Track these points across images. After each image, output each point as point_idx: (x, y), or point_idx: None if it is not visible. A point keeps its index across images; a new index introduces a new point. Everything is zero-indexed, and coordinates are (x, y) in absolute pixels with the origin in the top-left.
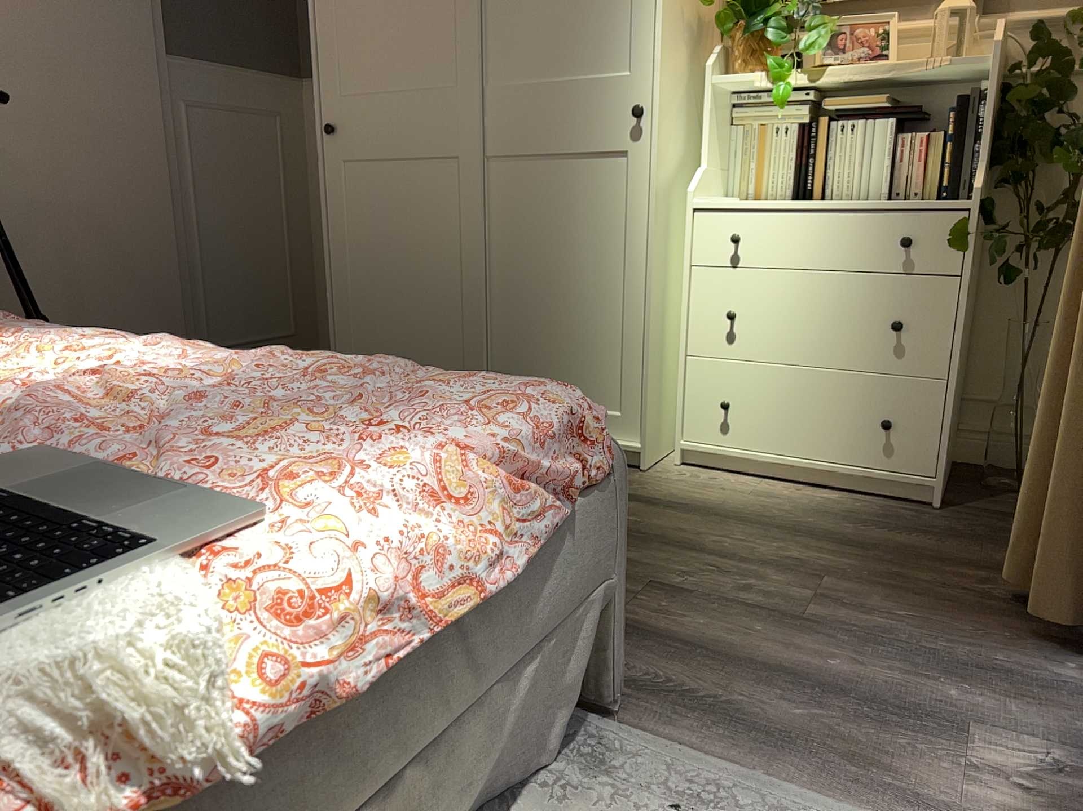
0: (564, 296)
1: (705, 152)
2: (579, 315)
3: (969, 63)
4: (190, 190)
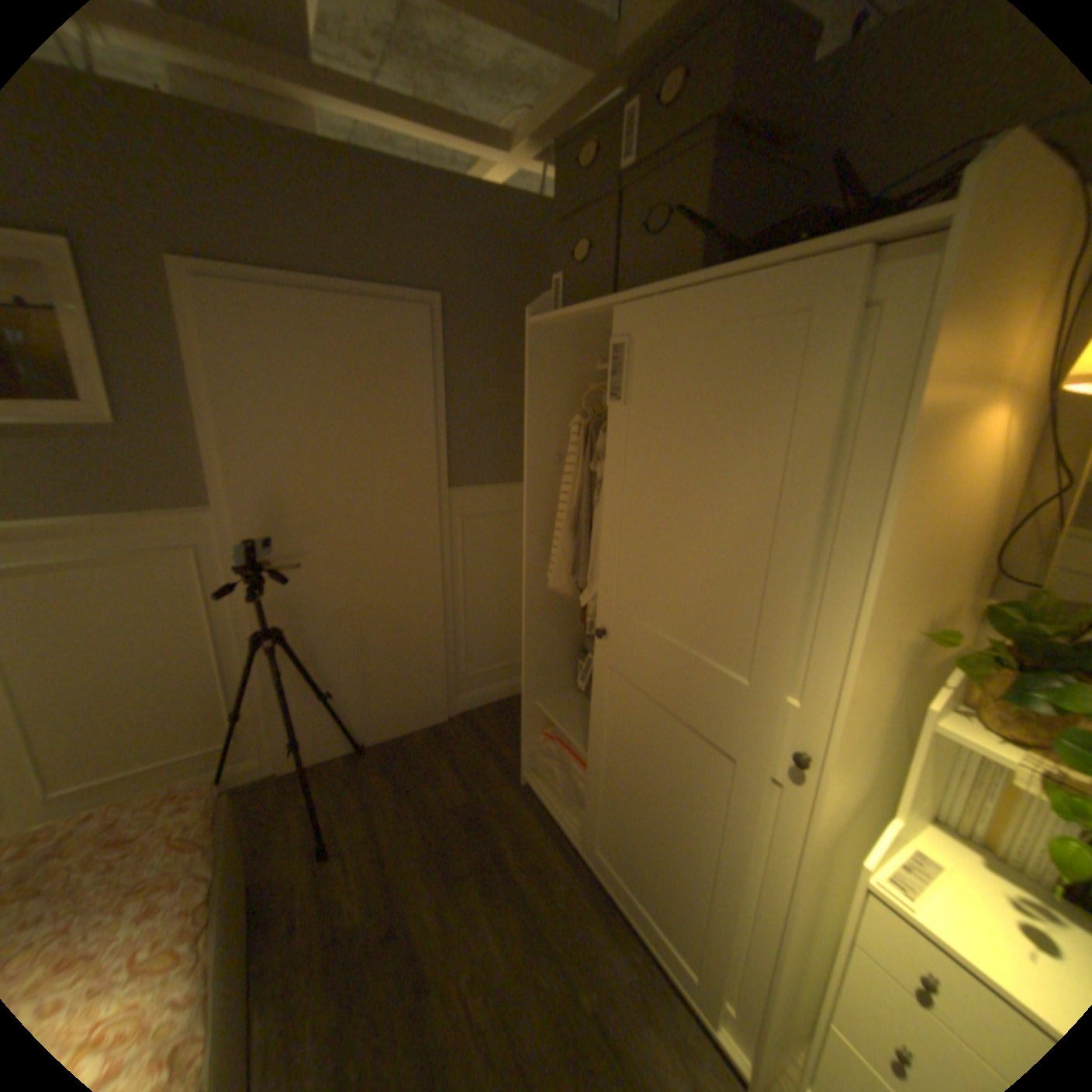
0: (692, 856)
1: (907, 807)
2: (705, 886)
3: None
4: (458, 575)
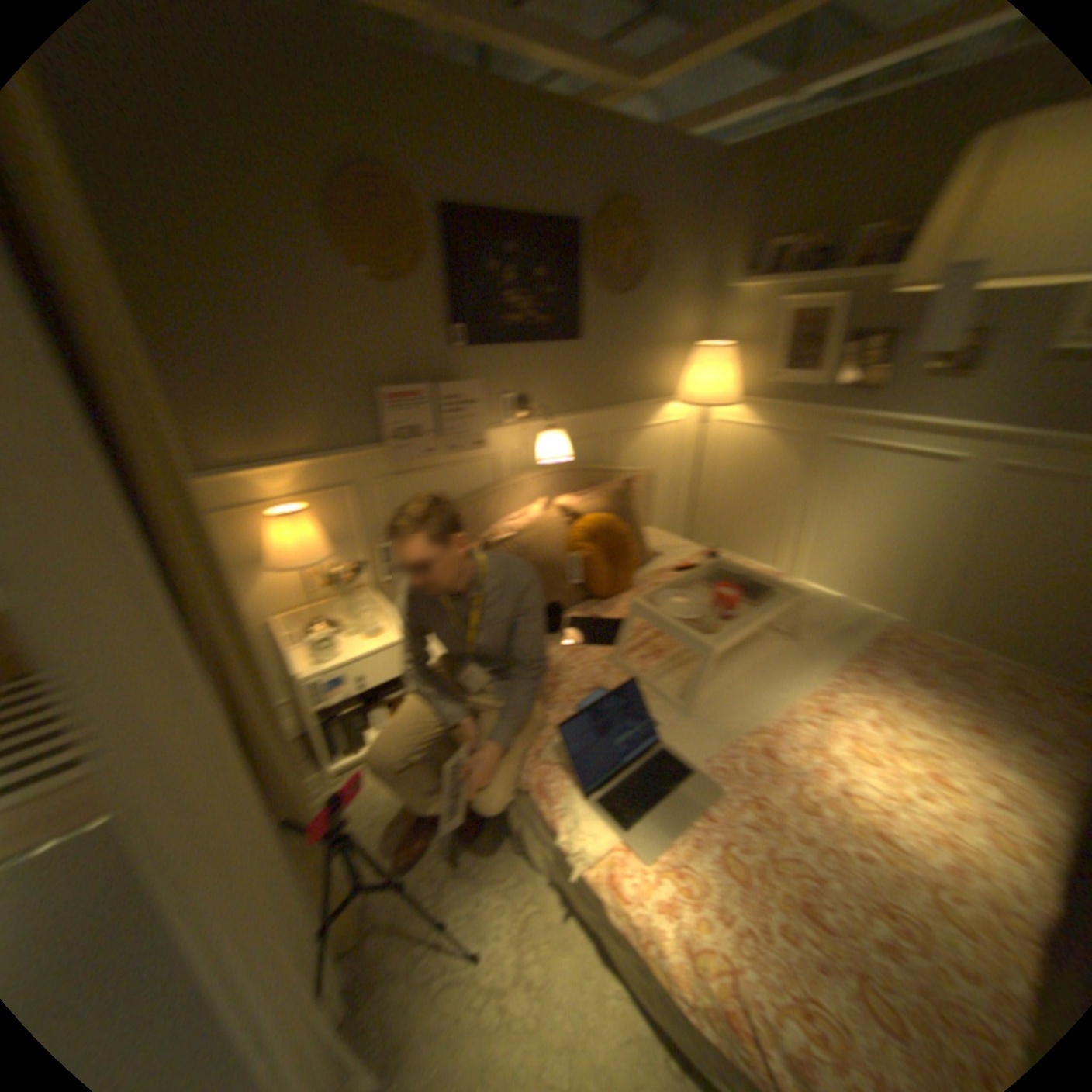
0: None
1: None
2: None
3: None
4: None
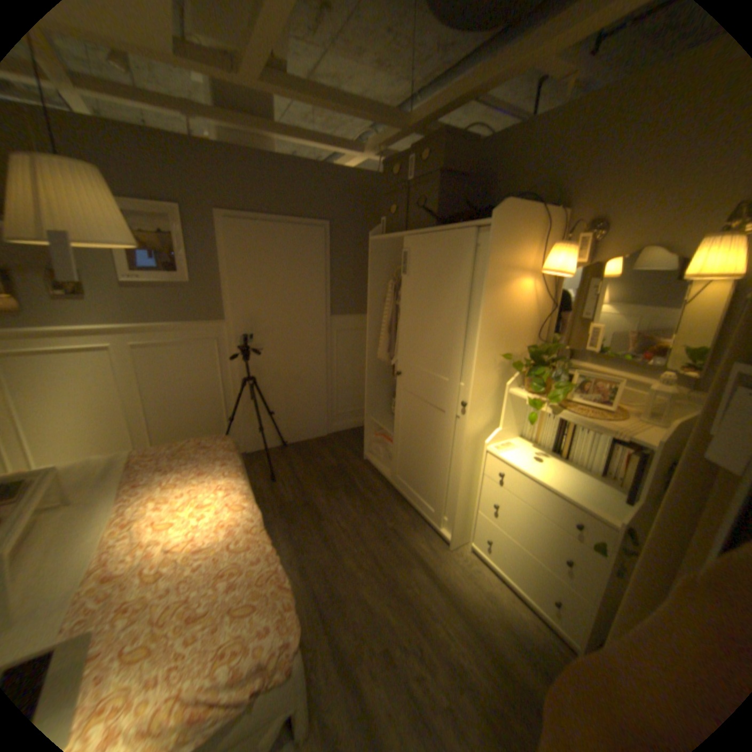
0: (433, 460)
1: (503, 422)
2: (438, 470)
3: (654, 435)
4: (334, 360)
